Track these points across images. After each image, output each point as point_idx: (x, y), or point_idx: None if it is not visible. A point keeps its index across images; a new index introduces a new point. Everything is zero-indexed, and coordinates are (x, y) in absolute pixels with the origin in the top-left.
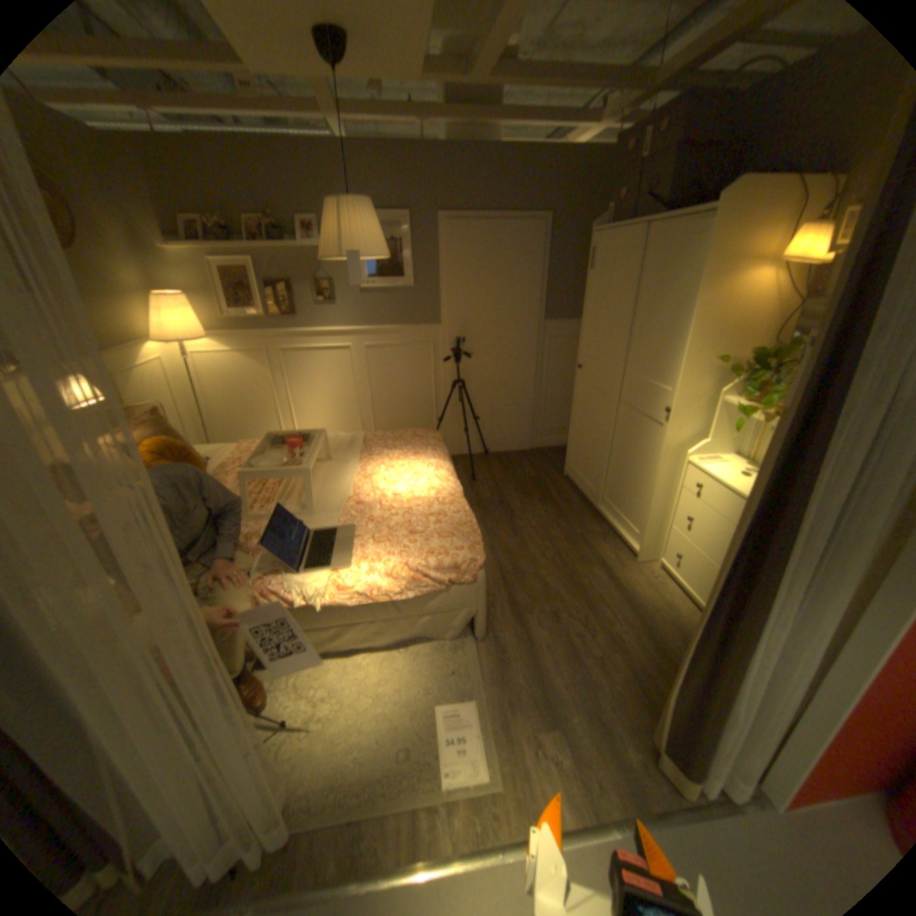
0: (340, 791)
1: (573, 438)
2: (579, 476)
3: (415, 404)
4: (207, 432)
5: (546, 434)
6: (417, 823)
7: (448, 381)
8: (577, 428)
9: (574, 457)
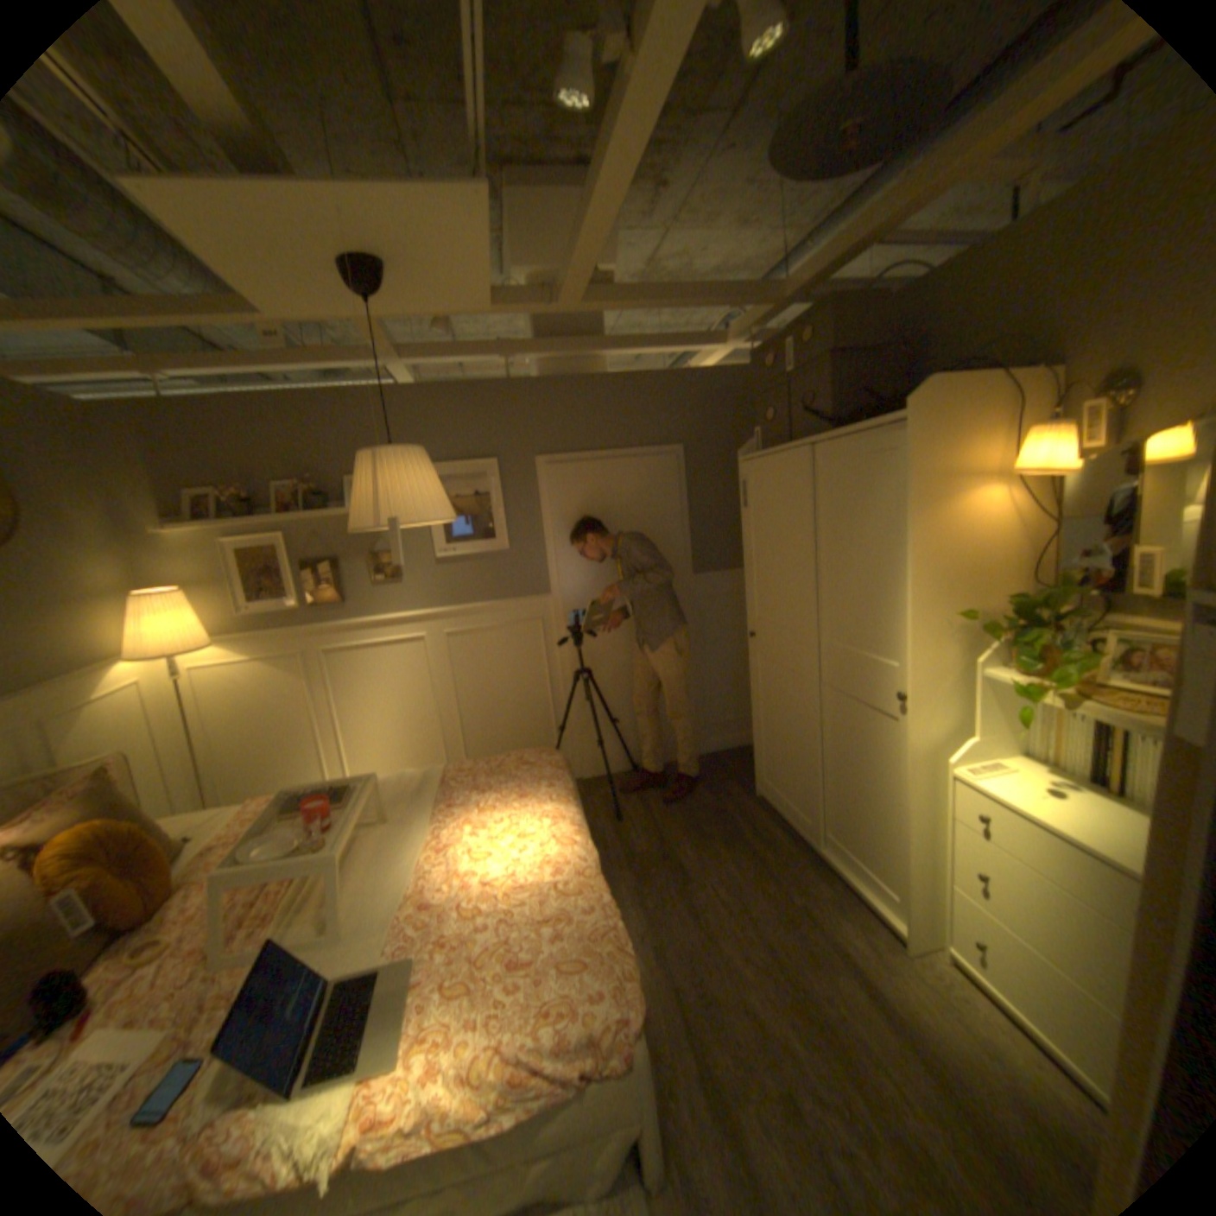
0: None
1: (760, 738)
2: (780, 798)
3: (523, 707)
4: (205, 785)
5: (719, 731)
6: None
7: (567, 671)
8: (764, 724)
9: (768, 769)
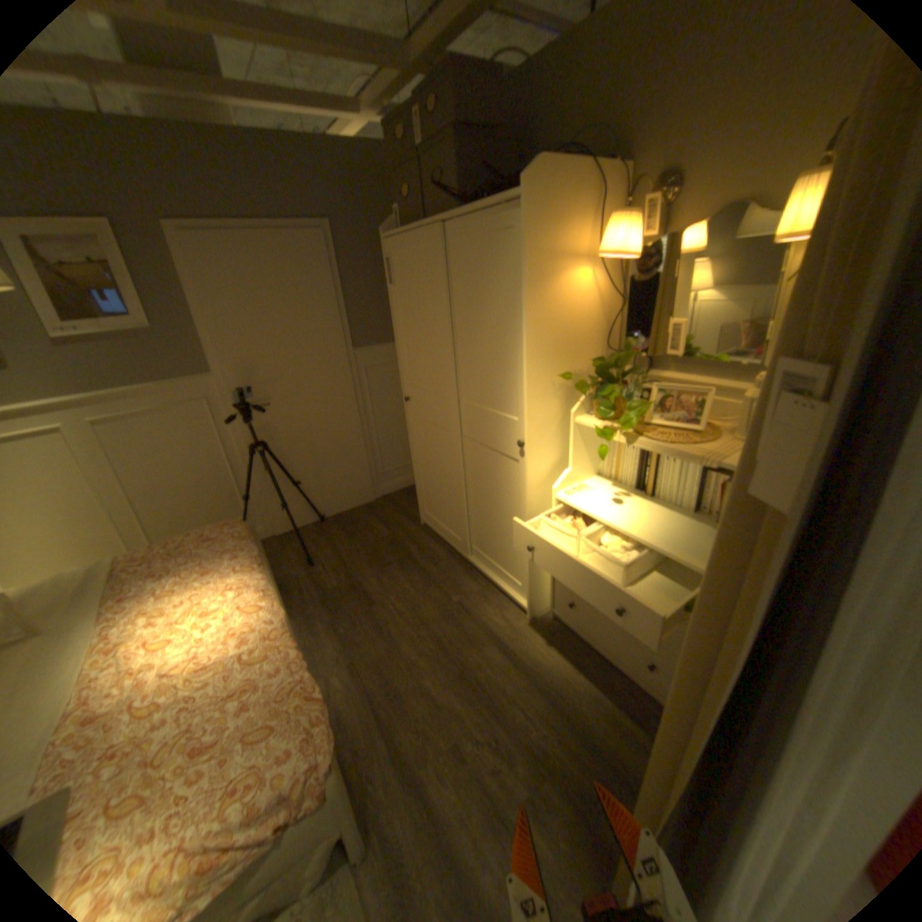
0: None
1: (420, 482)
2: (439, 524)
3: (203, 485)
4: None
5: (390, 478)
6: None
7: (244, 446)
8: (422, 471)
9: (428, 504)
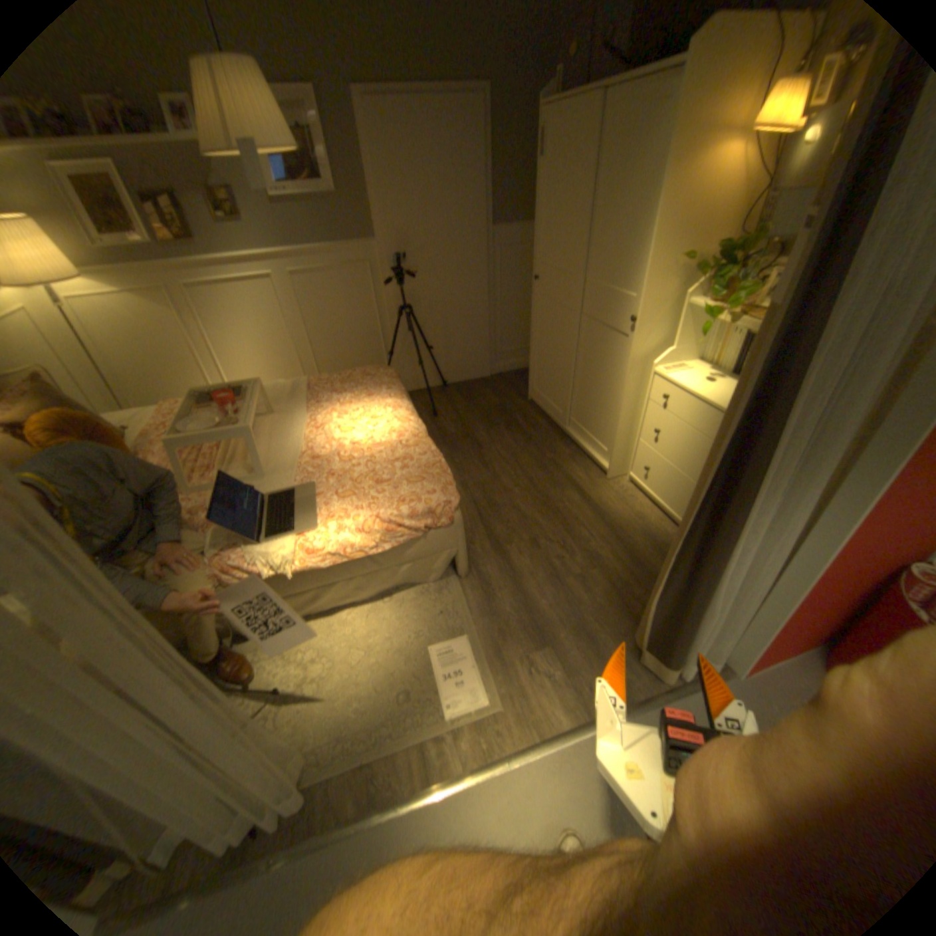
0: (351, 741)
1: (539, 358)
2: (549, 398)
3: (364, 338)
4: (124, 397)
5: (510, 357)
6: (430, 755)
7: (397, 308)
8: (543, 347)
9: (542, 379)
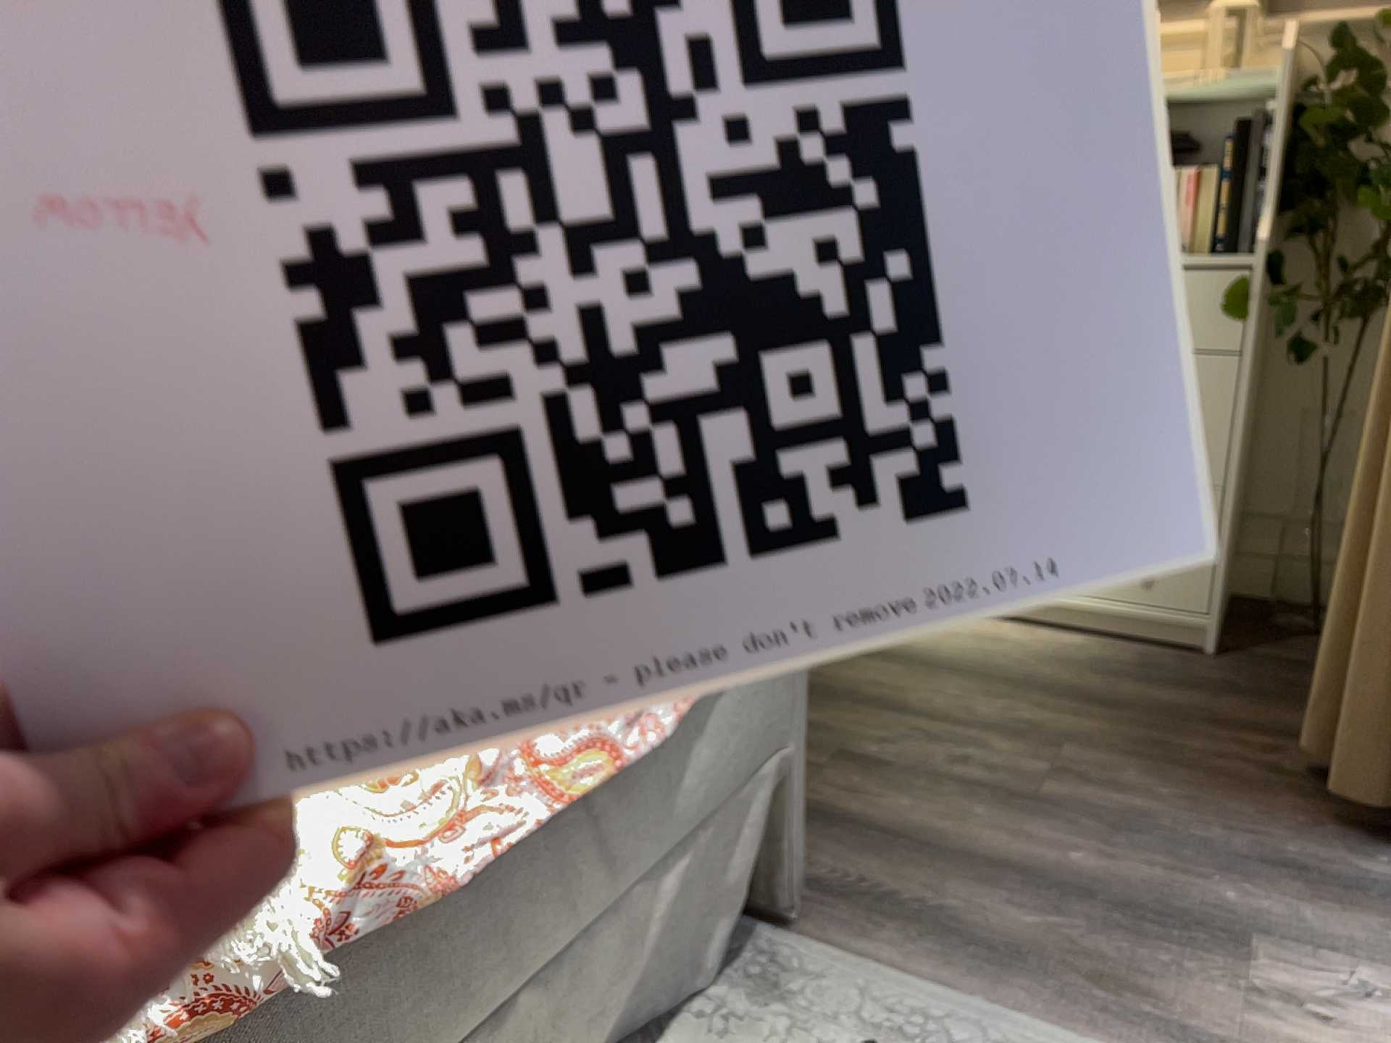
0: None
1: None
2: None
3: None
4: None
5: None
6: None
7: None
8: None
9: None
